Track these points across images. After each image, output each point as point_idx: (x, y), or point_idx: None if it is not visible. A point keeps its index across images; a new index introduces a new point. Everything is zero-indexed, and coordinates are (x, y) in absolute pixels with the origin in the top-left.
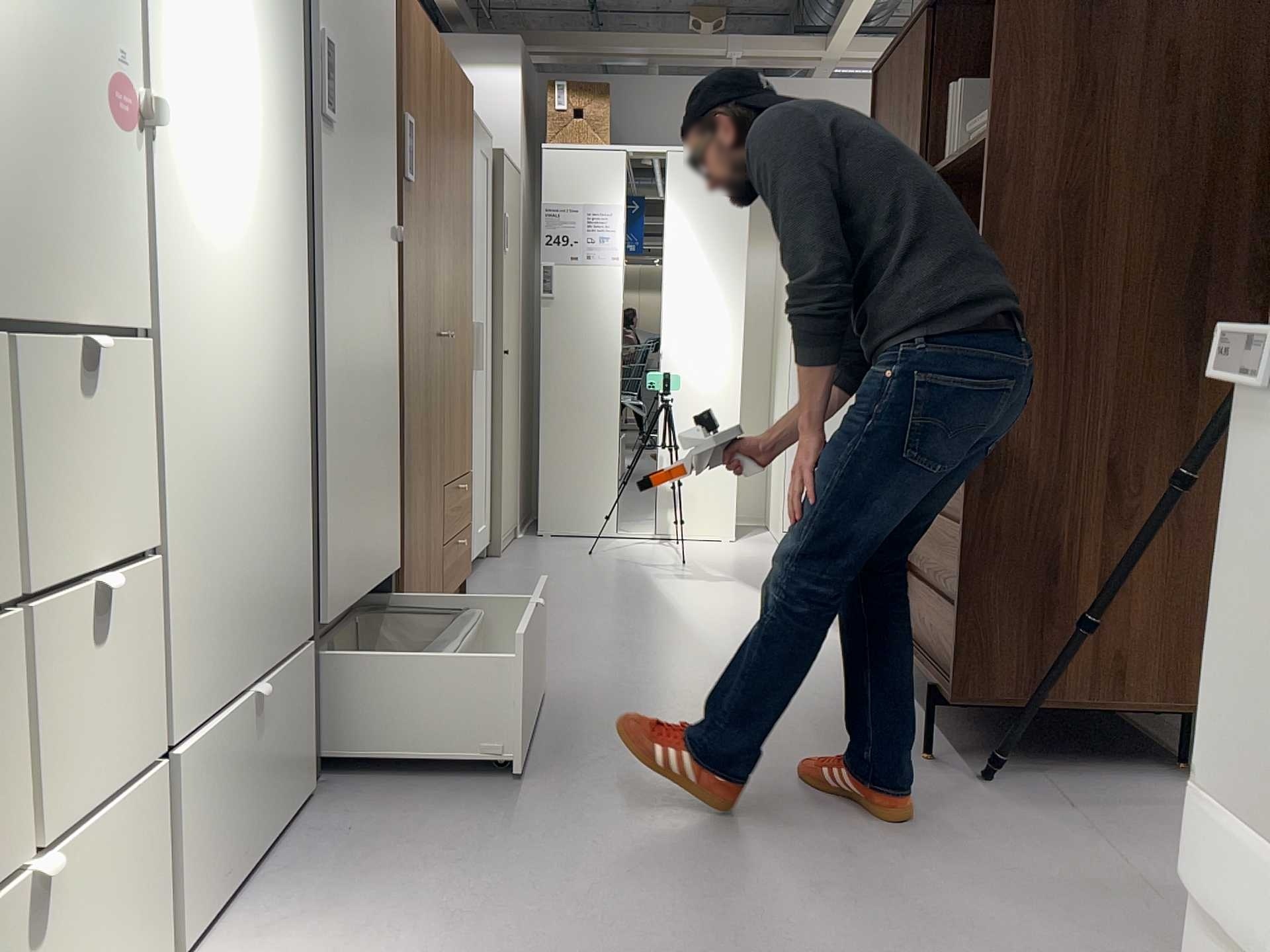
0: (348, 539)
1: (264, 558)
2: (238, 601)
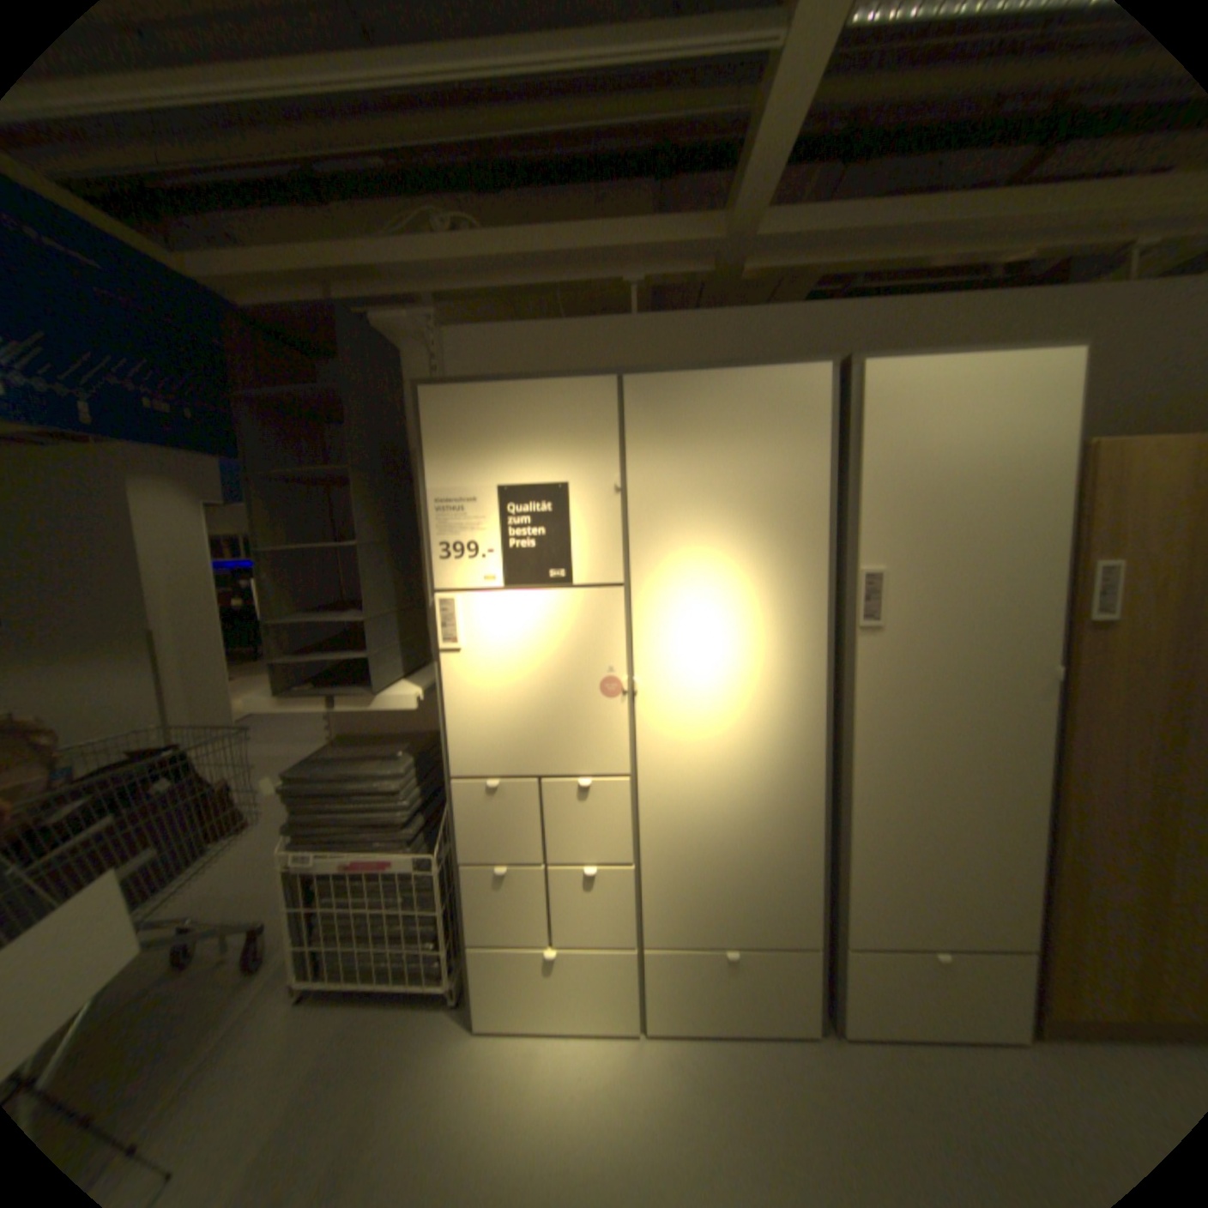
0: (904, 906)
1: (755, 891)
2: (720, 905)
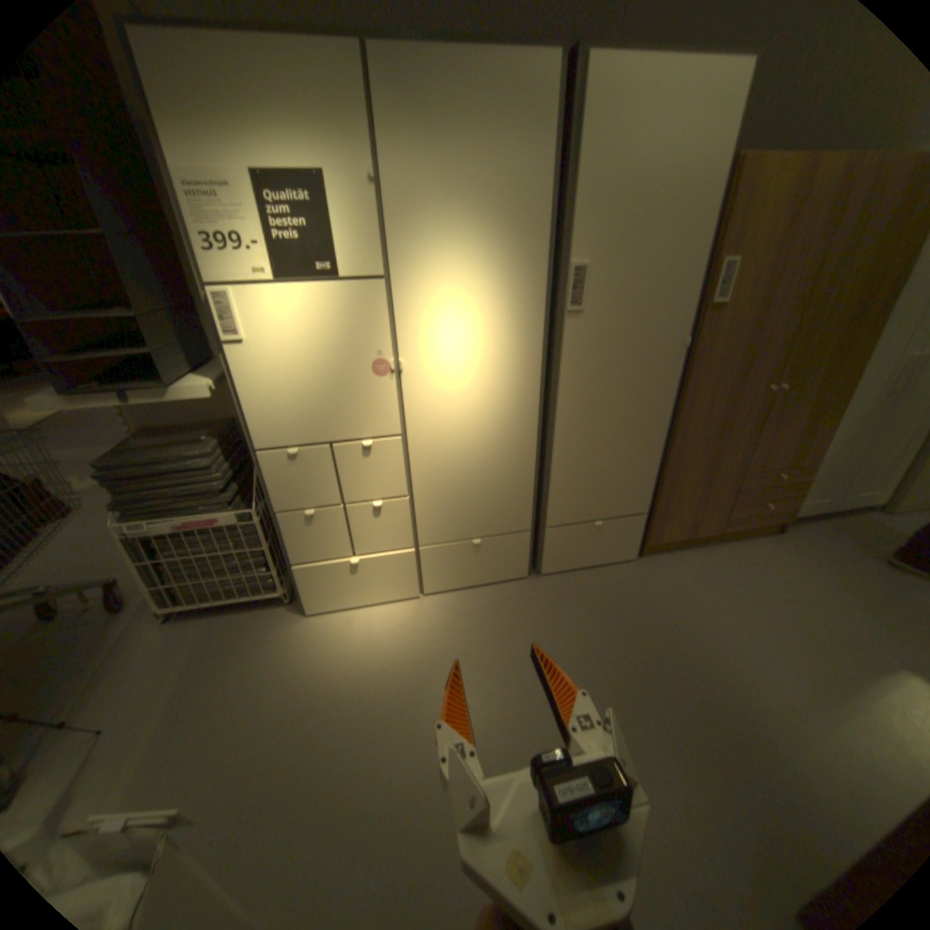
0: (579, 497)
1: (490, 501)
2: (468, 512)
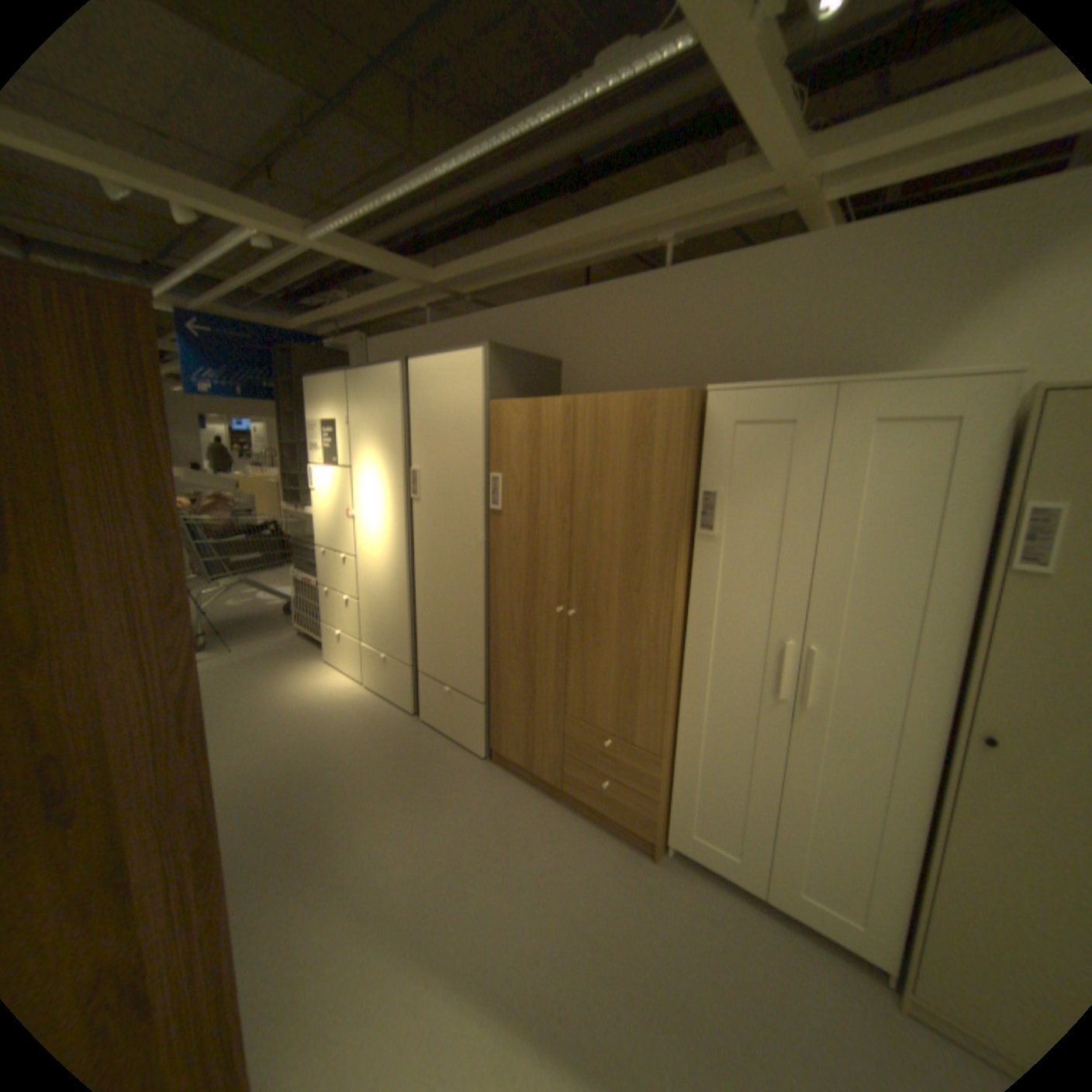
0: (434, 654)
1: (390, 627)
2: (381, 630)
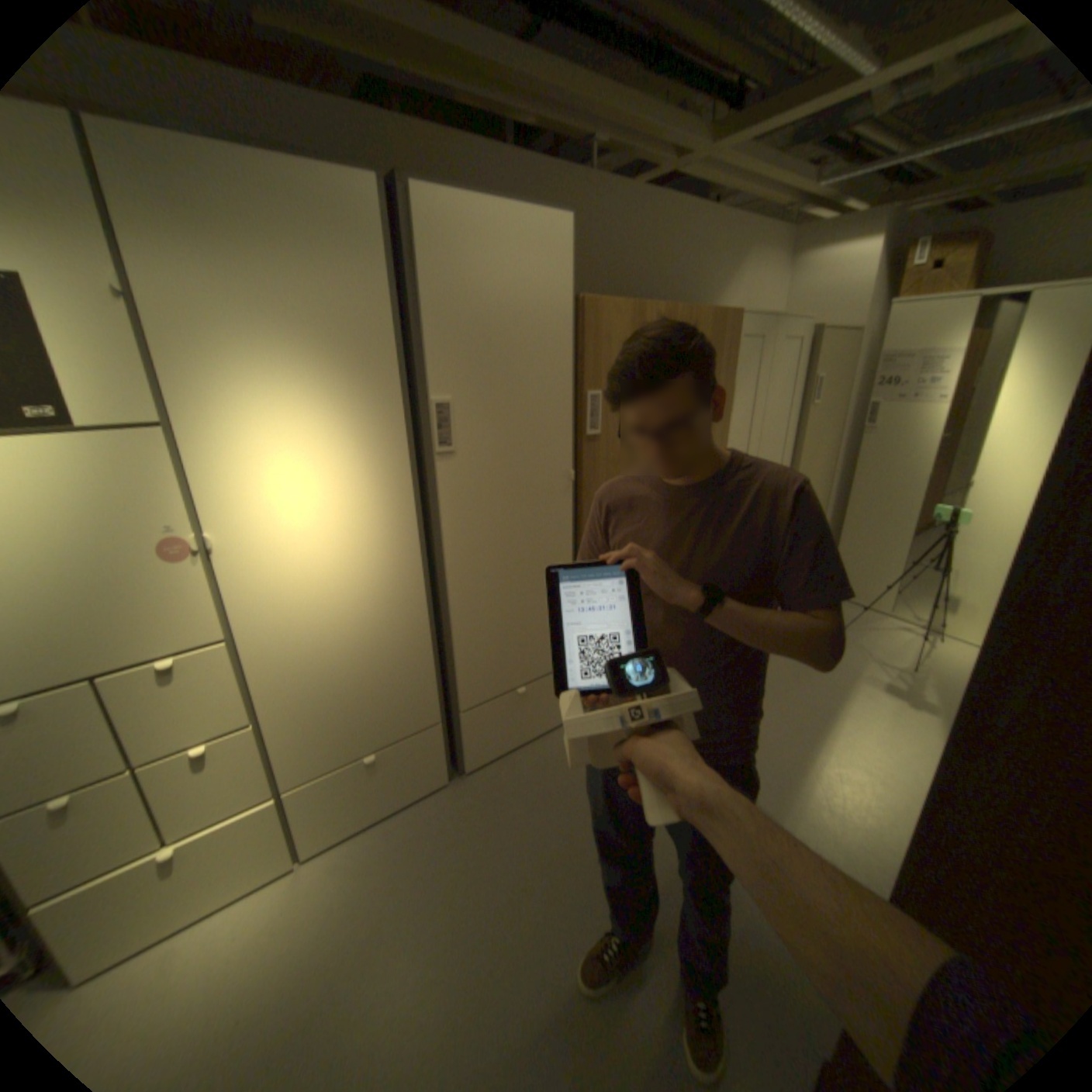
0: (492, 666)
1: (379, 700)
2: (350, 724)
